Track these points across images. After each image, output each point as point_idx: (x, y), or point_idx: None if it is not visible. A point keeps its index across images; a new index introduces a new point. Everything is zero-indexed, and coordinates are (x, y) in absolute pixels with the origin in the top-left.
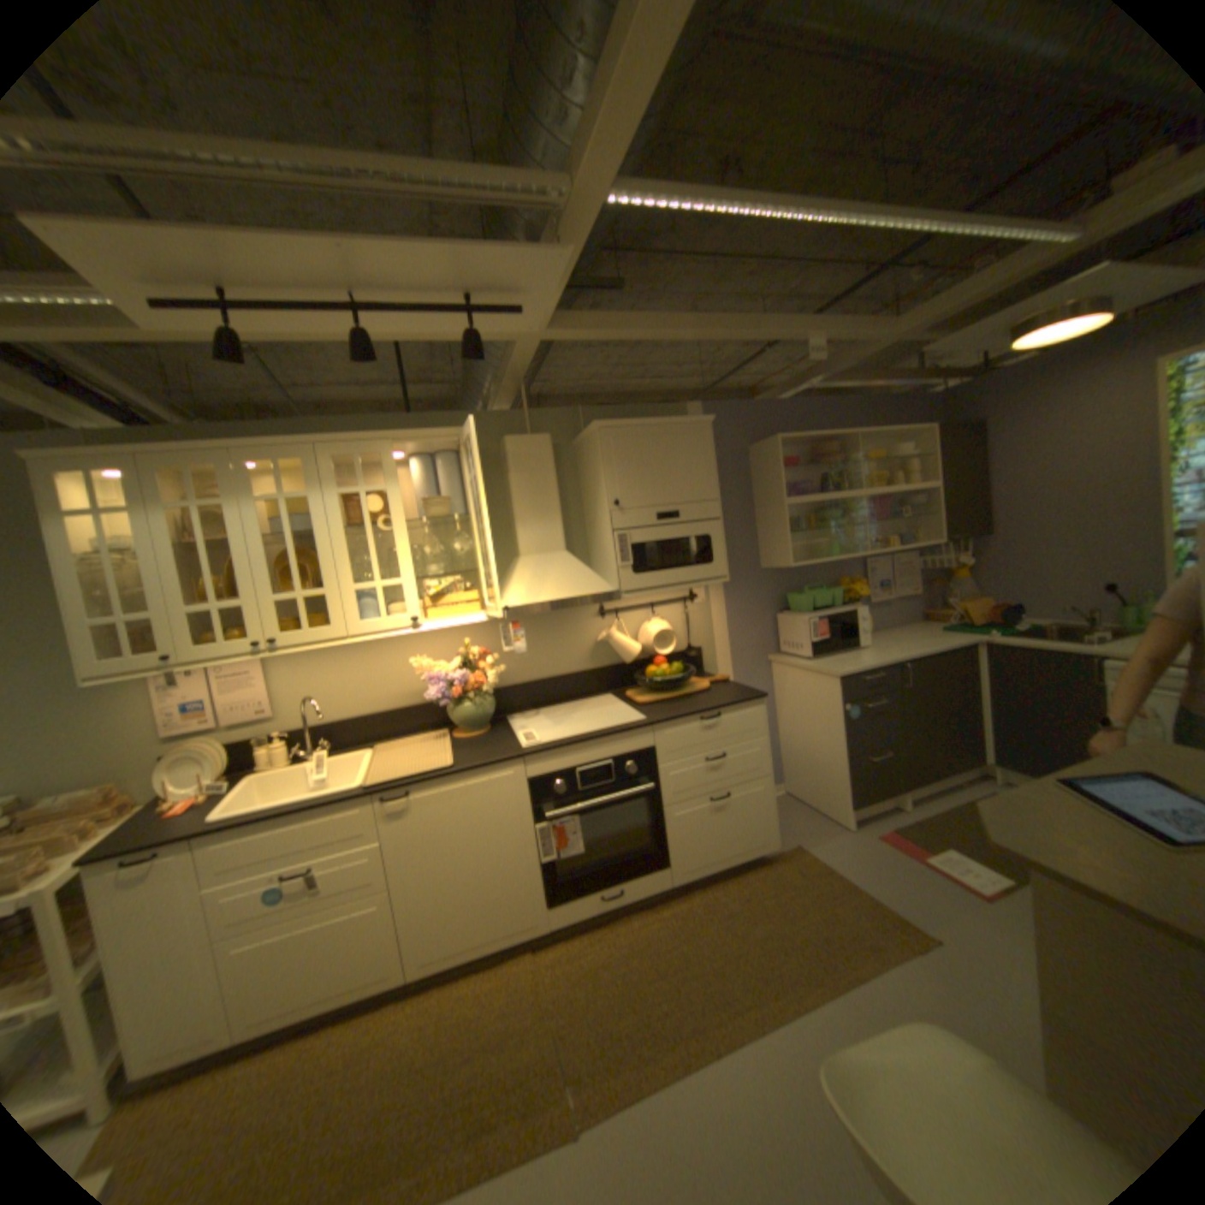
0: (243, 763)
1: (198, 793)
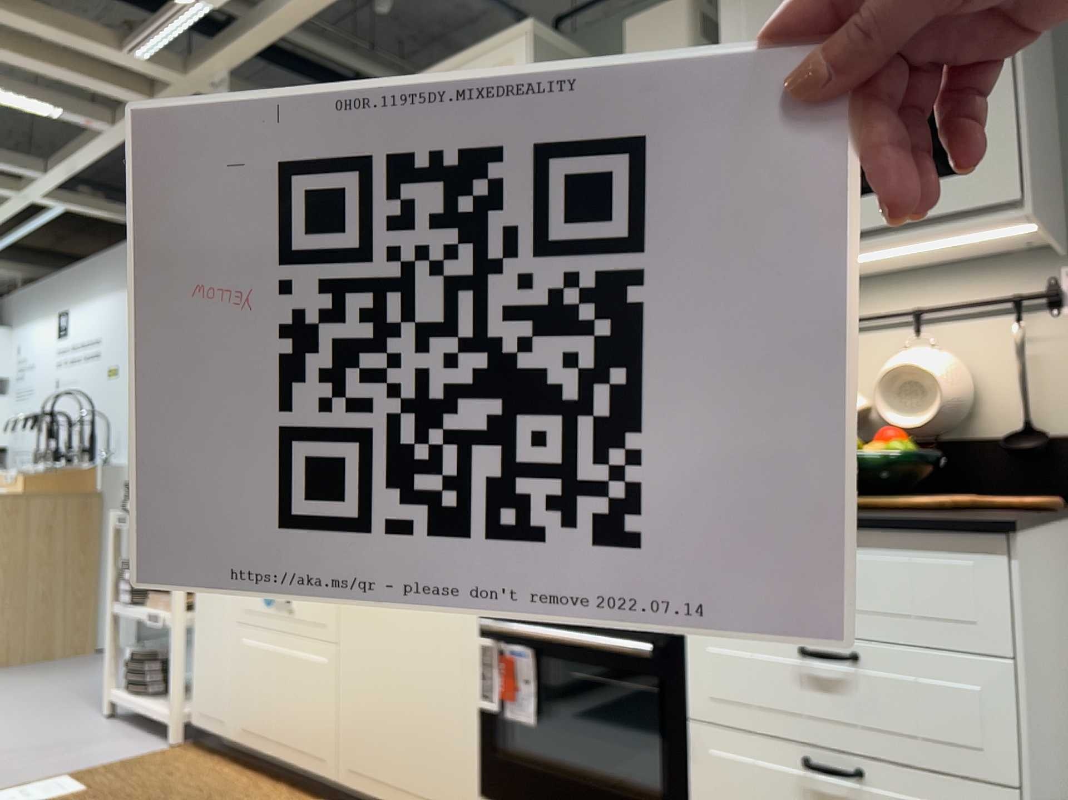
0: None
1: None
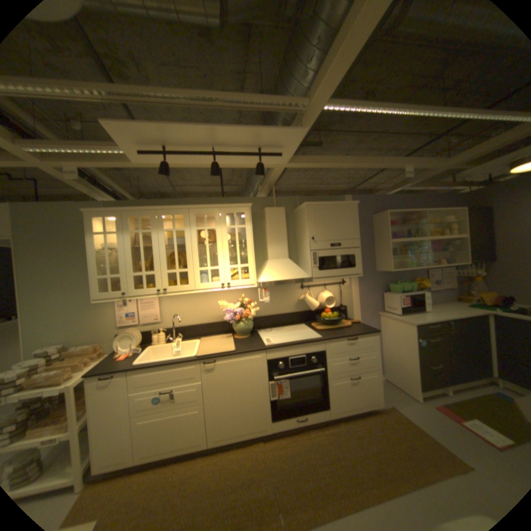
0: (147, 340)
1: (129, 351)
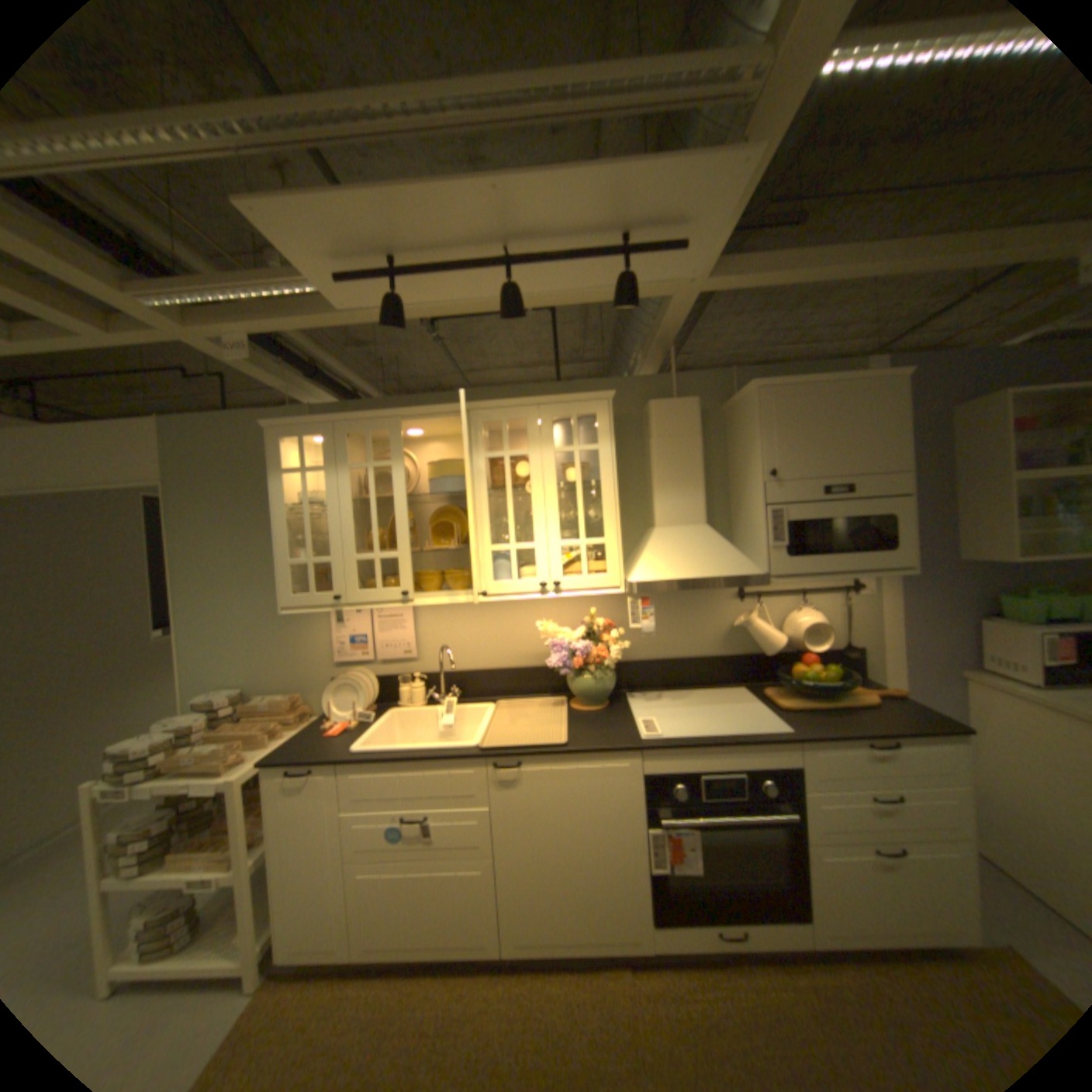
0: (390, 696)
1: (353, 717)
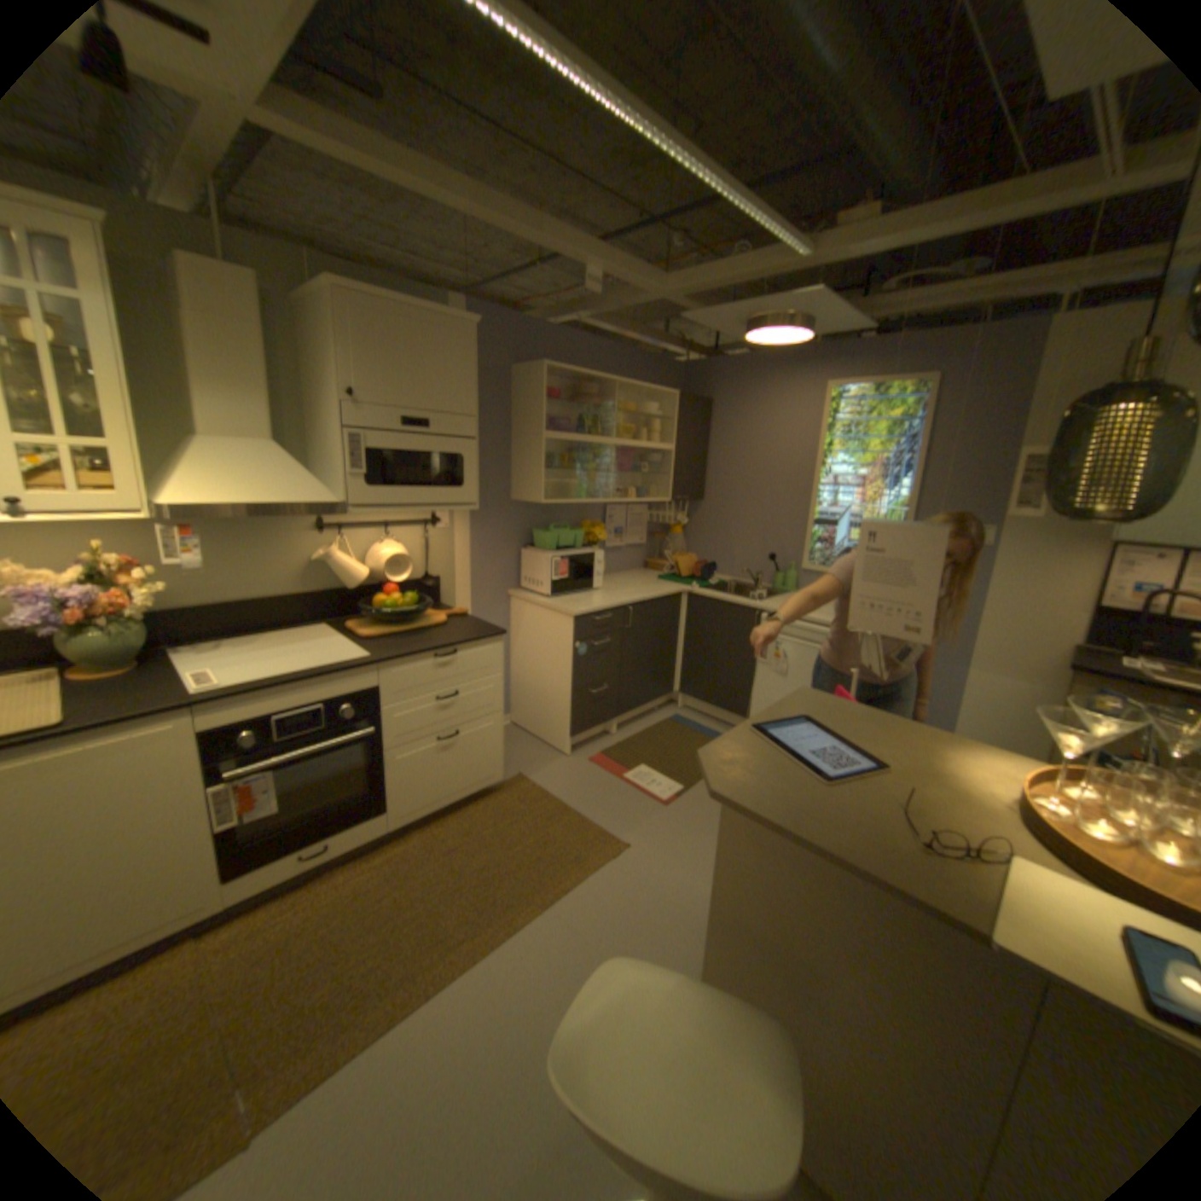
0: None
1: None
